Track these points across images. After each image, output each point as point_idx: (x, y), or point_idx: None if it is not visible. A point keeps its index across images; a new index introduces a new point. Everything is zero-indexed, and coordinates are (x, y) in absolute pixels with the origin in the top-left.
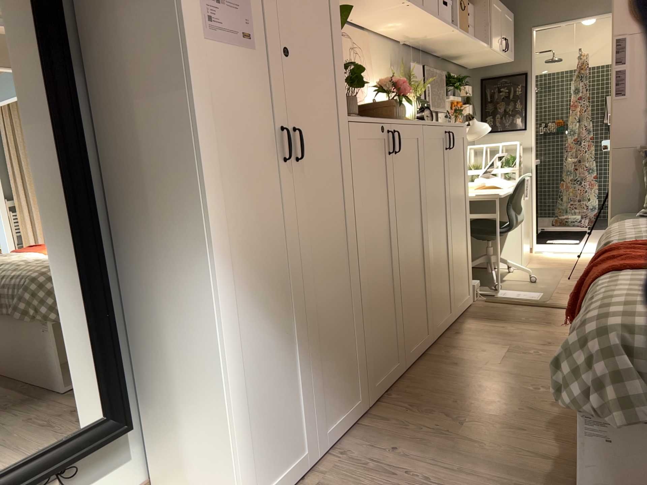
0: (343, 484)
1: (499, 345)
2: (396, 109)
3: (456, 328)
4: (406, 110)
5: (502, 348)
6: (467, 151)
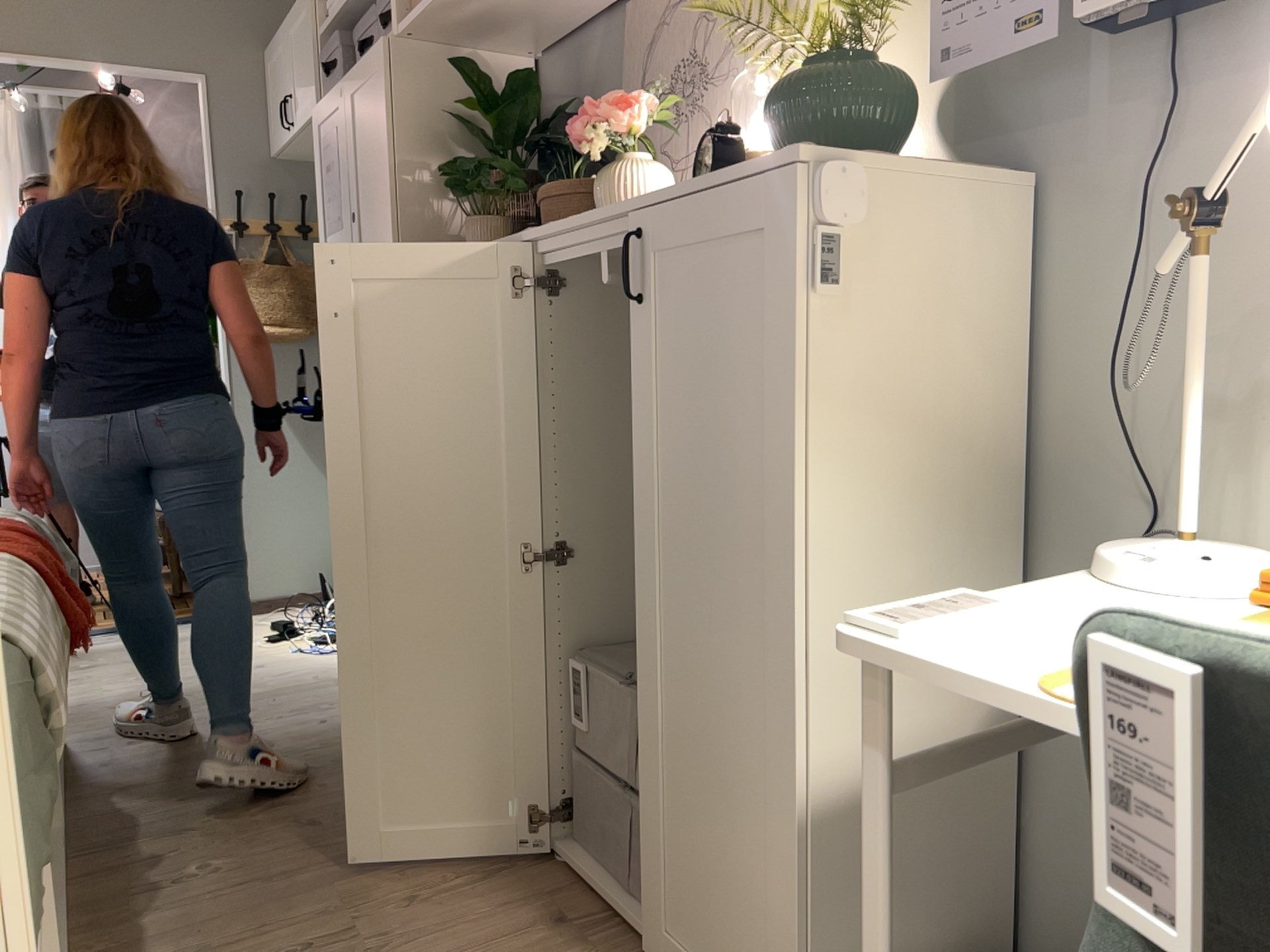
0: (330, 694)
1: (401, 949)
2: (597, 193)
3: (598, 945)
4: (615, 185)
5: (379, 942)
6: (801, 301)
